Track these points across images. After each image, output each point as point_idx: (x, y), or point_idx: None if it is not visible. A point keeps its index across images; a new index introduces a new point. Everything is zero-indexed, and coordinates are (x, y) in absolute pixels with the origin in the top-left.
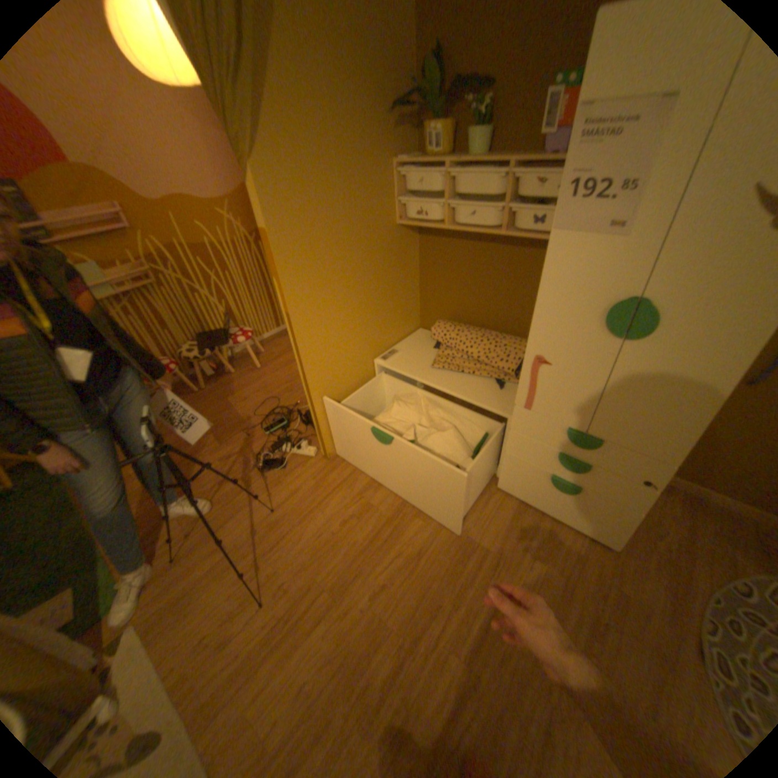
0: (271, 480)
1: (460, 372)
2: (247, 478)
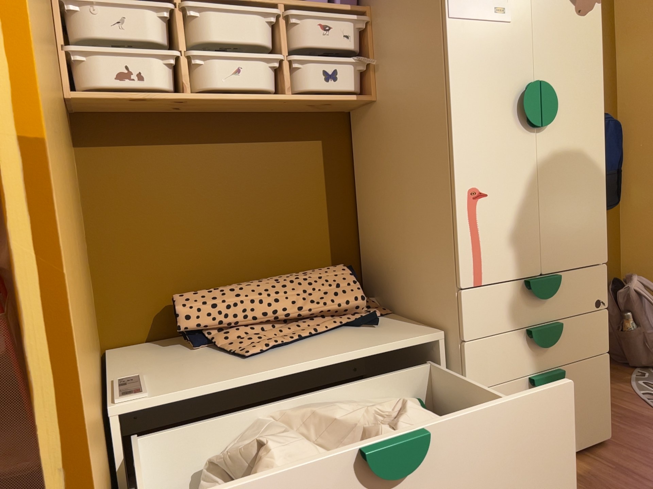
0: None
1: (299, 340)
2: None
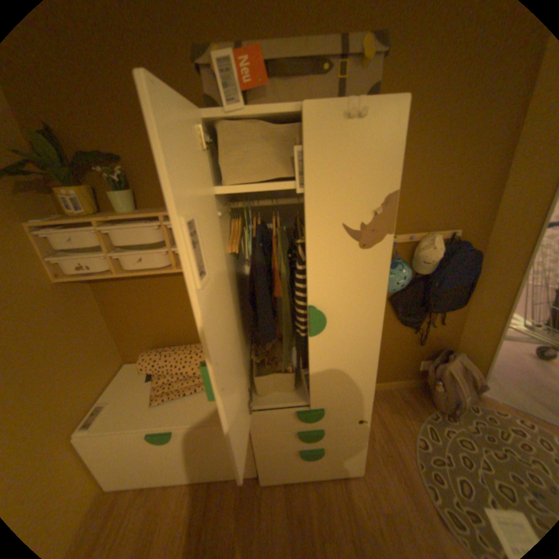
0: None
1: (183, 396)
2: None
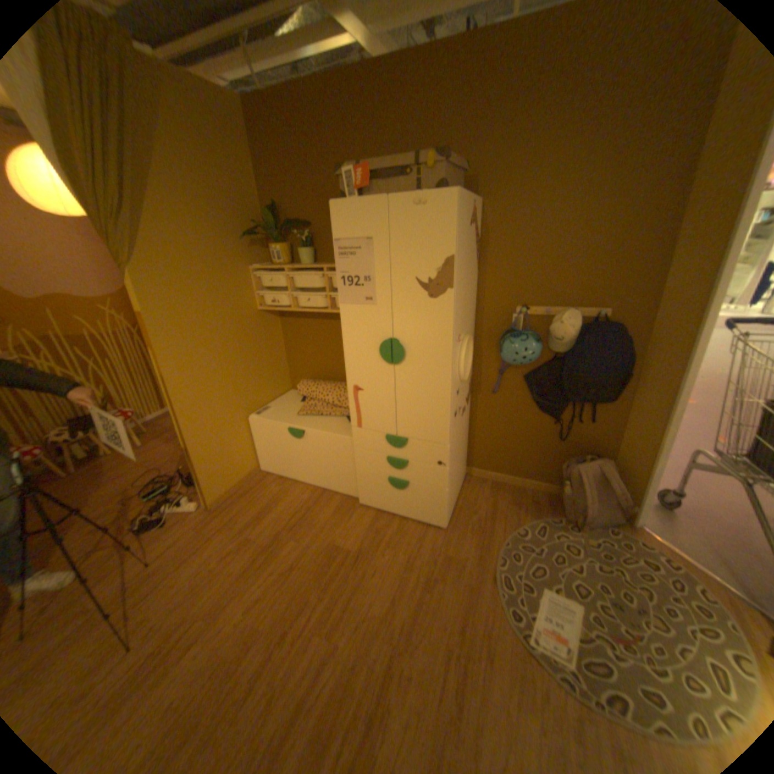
0: (147, 541)
1: (320, 416)
2: (119, 544)
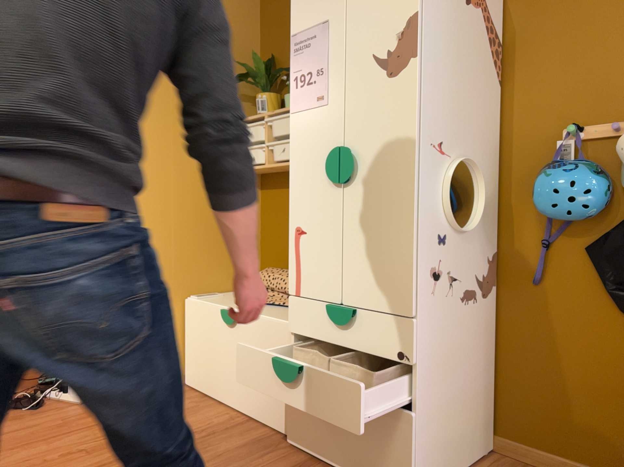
0: (9, 416)
1: (271, 305)
2: None
